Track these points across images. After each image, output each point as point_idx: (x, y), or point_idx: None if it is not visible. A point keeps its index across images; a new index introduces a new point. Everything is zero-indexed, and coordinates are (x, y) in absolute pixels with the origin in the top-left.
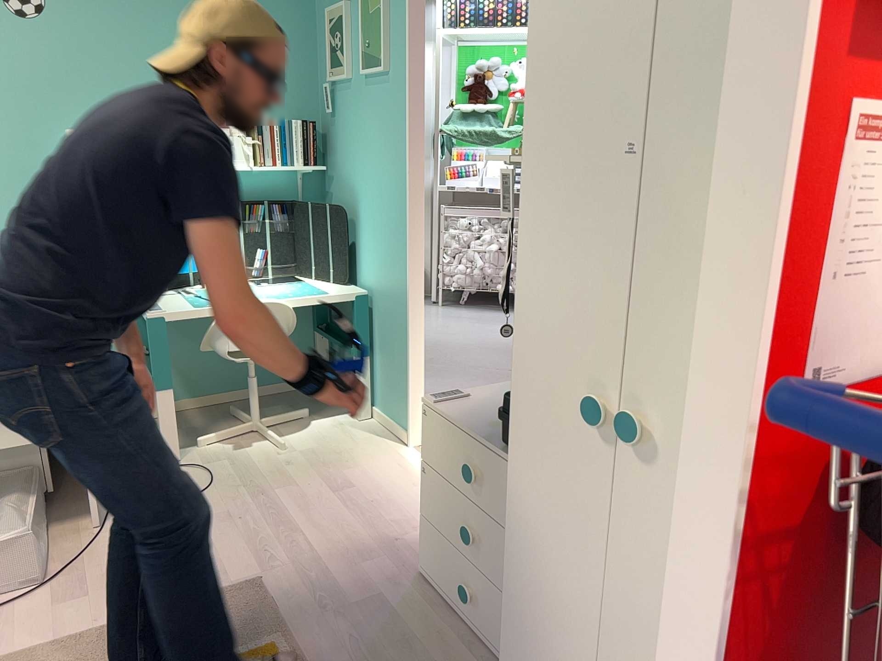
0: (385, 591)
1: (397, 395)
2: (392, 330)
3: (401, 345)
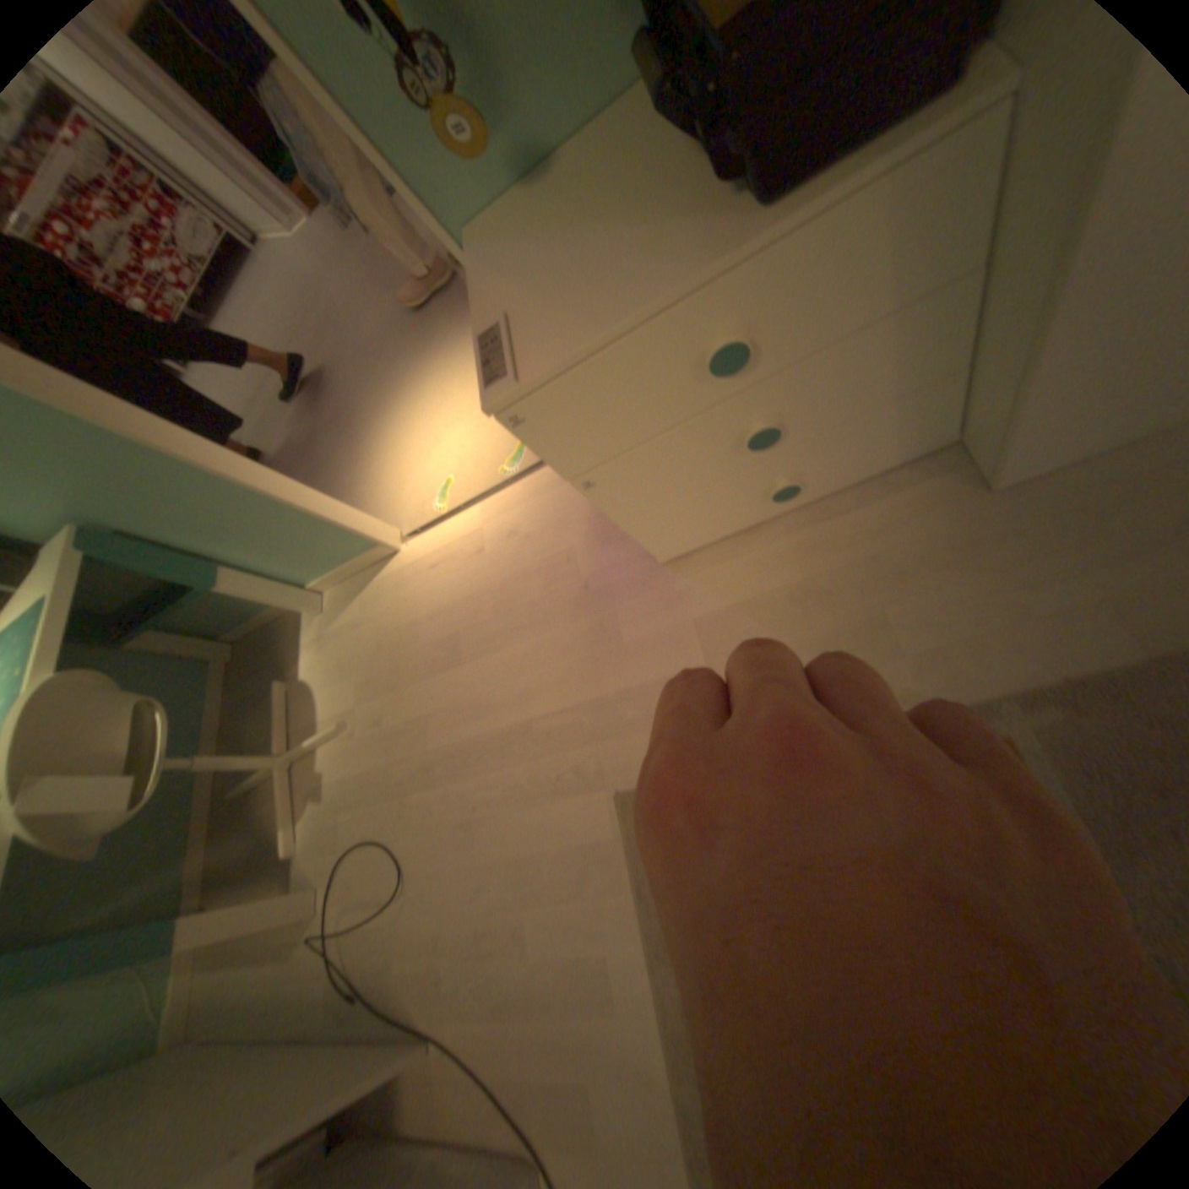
0: (693, 615)
1: (313, 539)
2: (187, 503)
3: (229, 497)
